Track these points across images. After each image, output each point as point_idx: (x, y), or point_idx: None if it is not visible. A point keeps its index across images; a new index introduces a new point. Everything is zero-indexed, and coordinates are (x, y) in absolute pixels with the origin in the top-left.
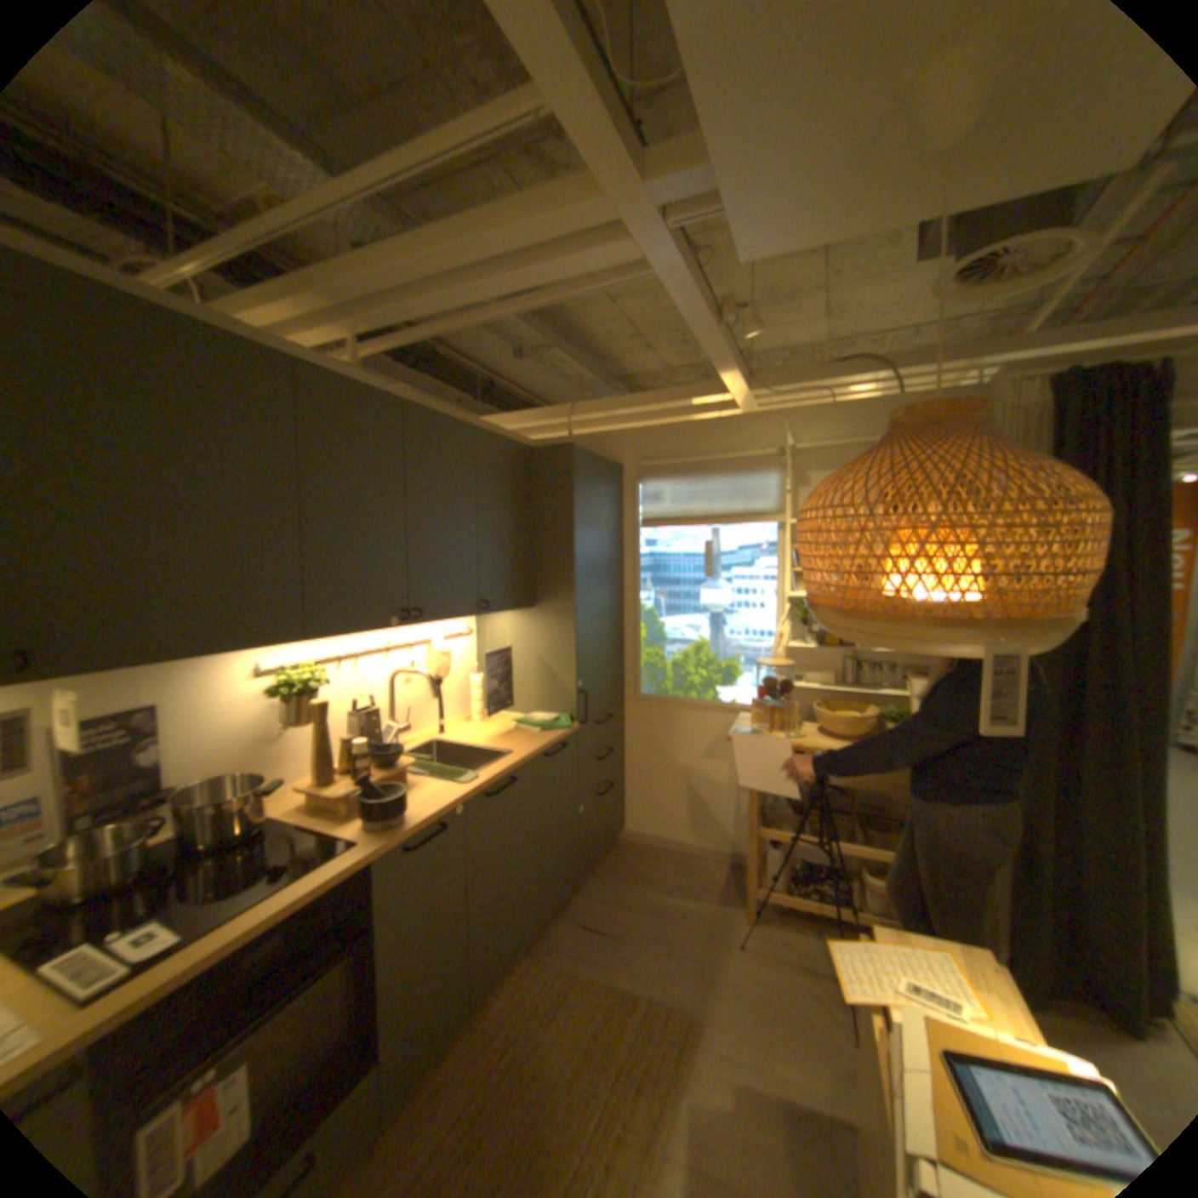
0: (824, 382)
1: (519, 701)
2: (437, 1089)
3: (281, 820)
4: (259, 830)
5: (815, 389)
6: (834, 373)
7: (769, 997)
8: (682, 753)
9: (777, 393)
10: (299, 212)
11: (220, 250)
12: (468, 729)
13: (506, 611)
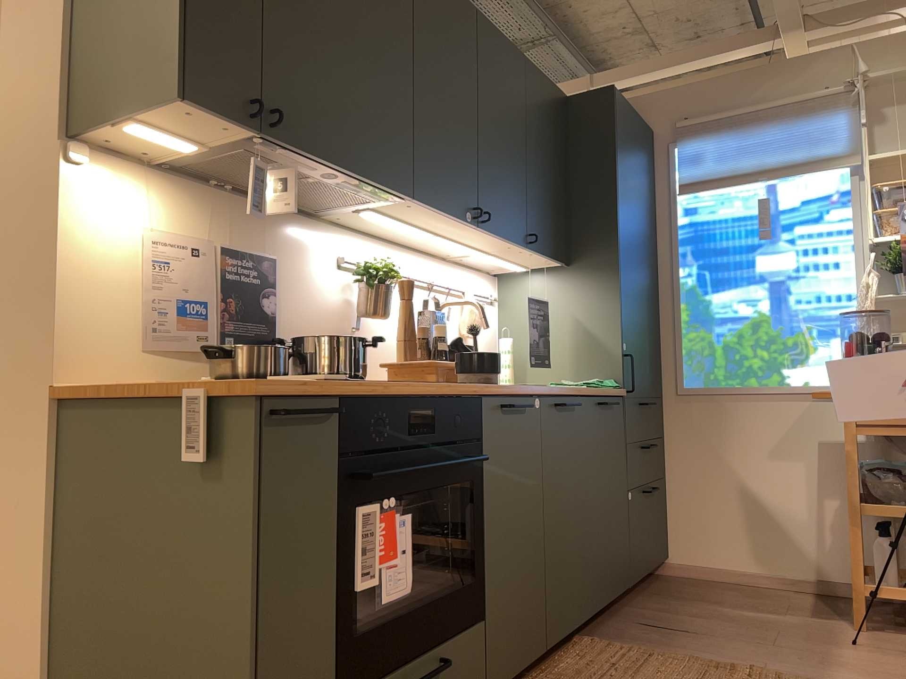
0: (891, 13)
1: (552, 372)
2: None
3: None
4: None
5: (884, 16)
6: (903, 1)
7: (904, 673)
8: (743, 455)
9: (837, 28)
10: None
11: None
12: None
13: (546, 258)
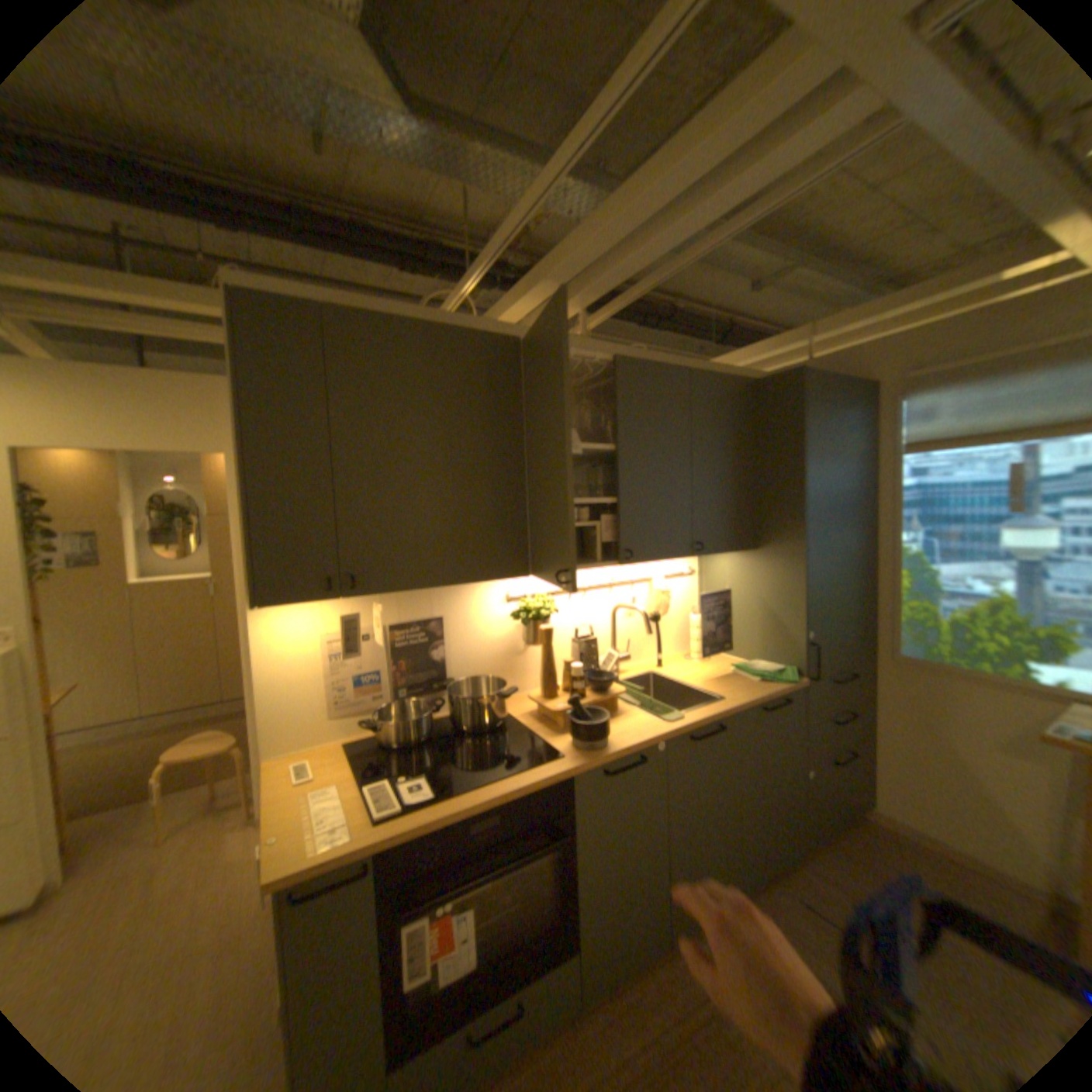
0: None
1: (740, 644)
2: (636, 1002)
3: (518, 719)
4: (502, 723)
5: None
6: None
7: None
8: (966, 739)
9: None
10: (519, 211)
11: (477, 267)
12: (685, 666)
13: (724, 552)
